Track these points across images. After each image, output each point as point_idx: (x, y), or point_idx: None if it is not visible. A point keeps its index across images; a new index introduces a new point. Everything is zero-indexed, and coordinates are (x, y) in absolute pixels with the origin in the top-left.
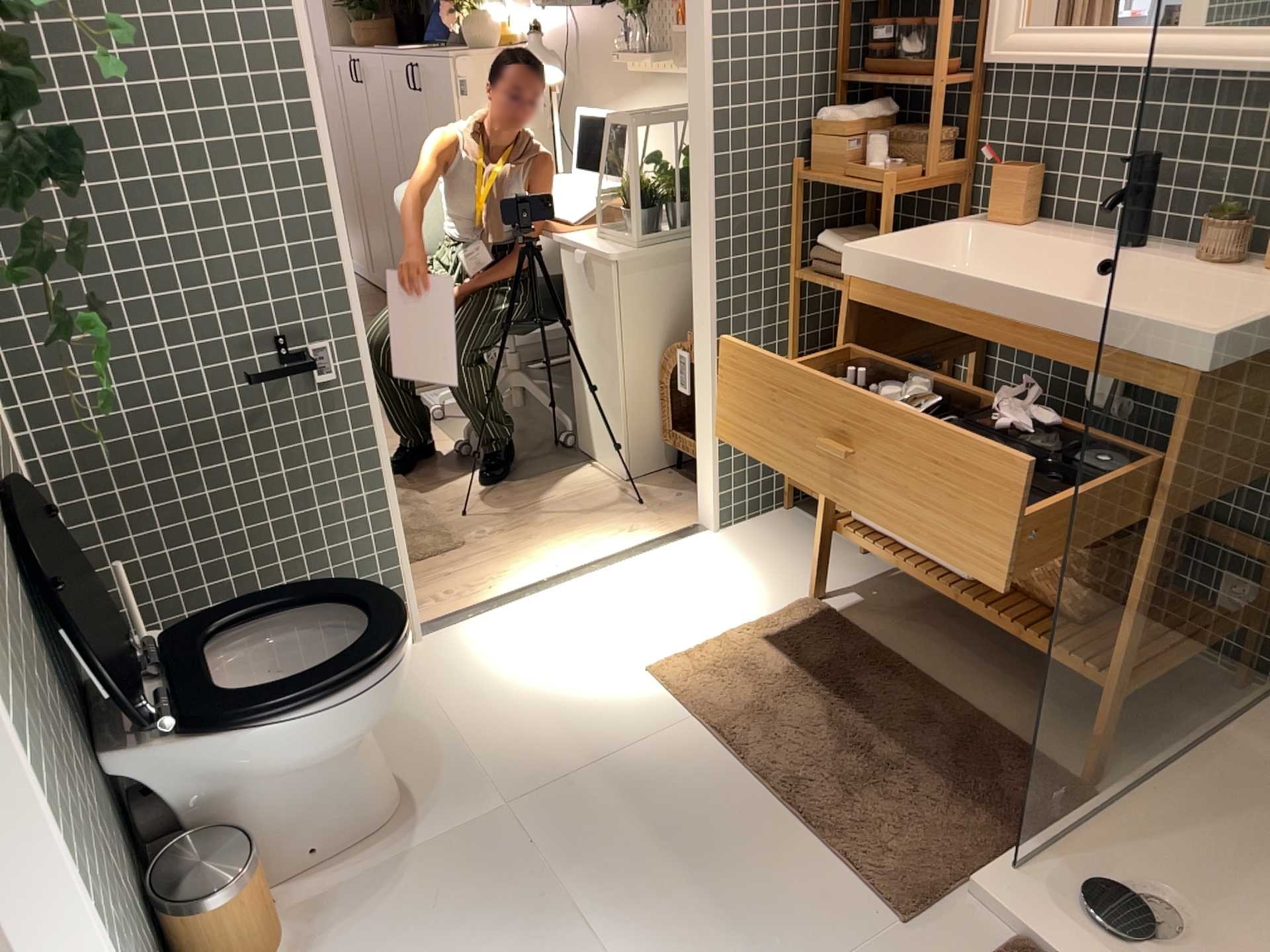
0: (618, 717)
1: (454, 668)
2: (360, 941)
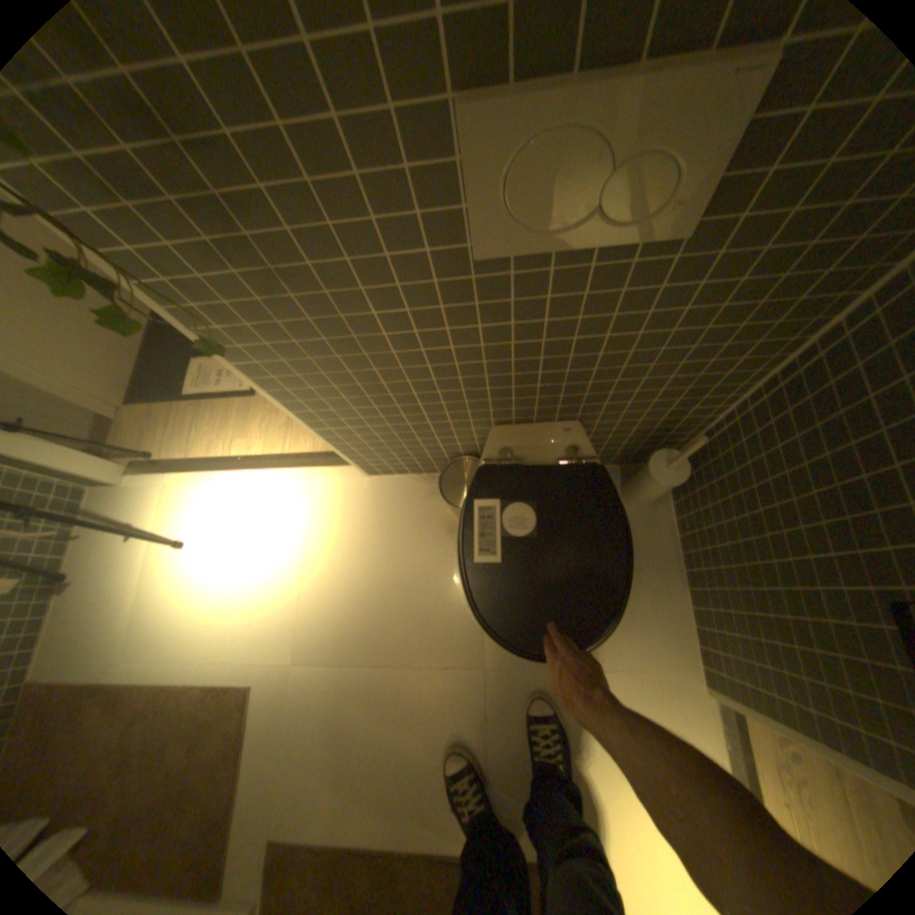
0: (521, 803)
1: (653, 708)
2: (439, 557)
